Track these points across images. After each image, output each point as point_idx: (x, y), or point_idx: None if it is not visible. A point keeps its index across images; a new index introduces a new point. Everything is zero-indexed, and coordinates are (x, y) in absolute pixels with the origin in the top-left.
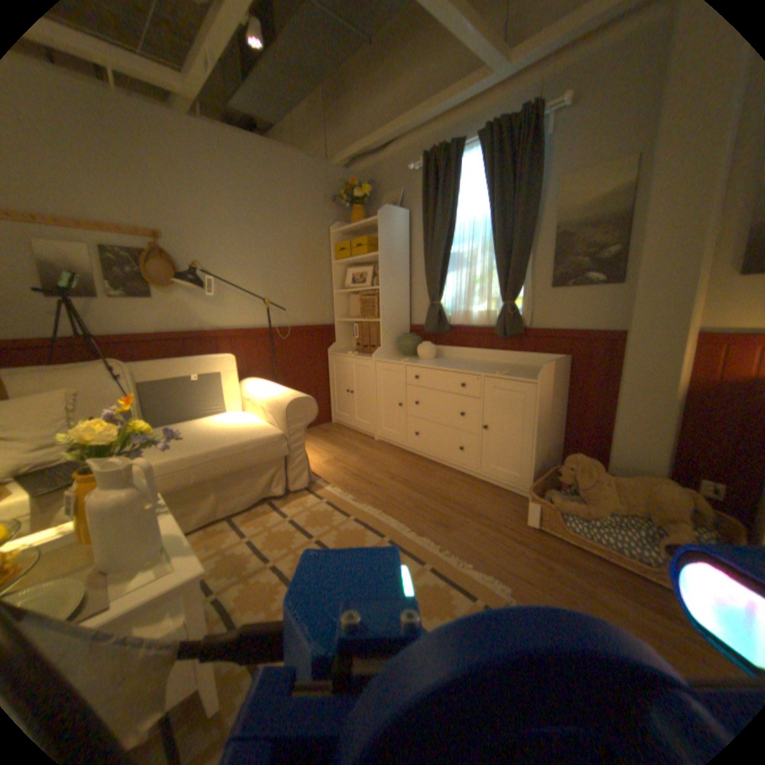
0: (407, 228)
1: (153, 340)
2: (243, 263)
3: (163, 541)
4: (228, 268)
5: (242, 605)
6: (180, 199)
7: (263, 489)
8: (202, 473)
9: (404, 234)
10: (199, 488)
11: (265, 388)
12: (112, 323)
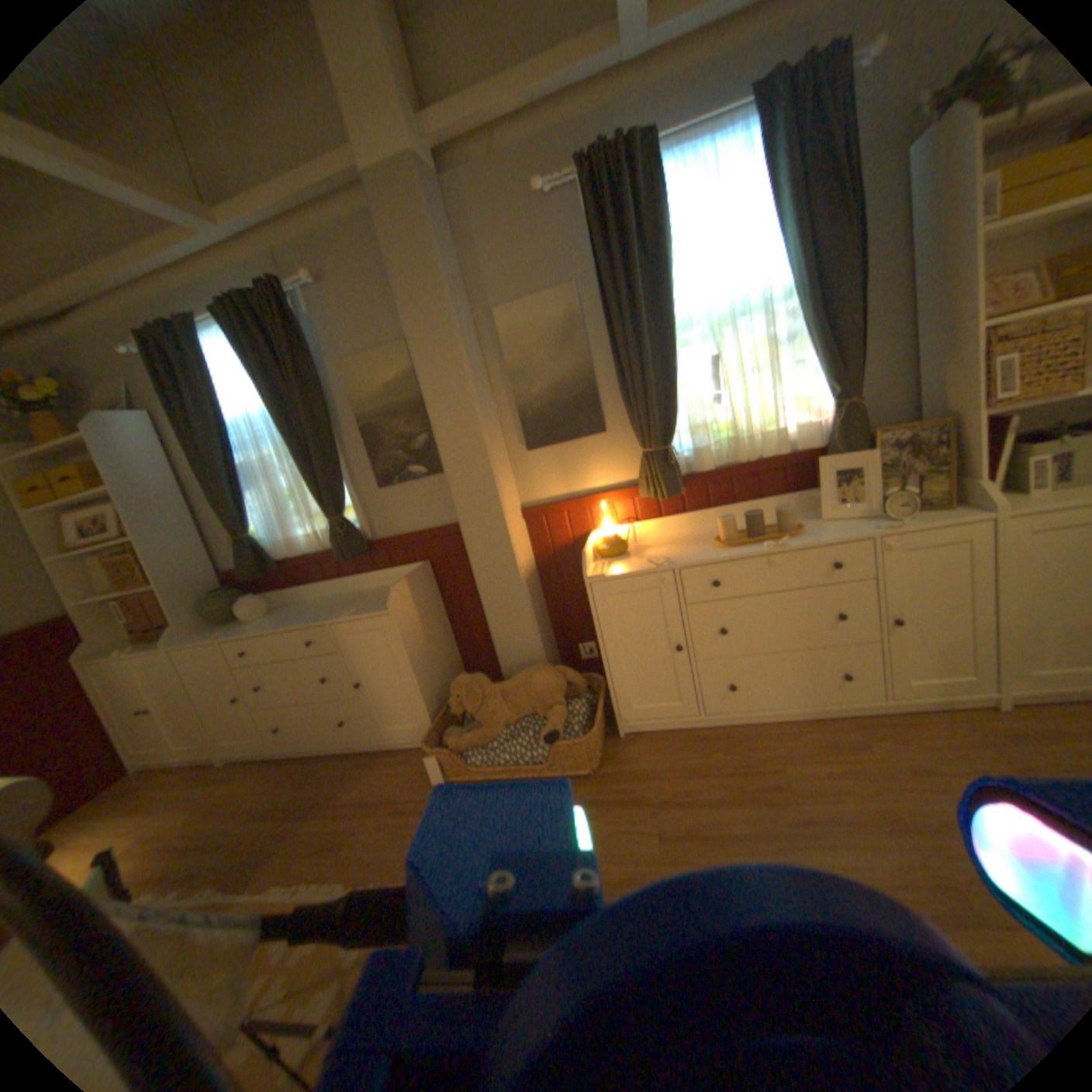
0: (154, 438)
1: None
2: None
3: None
4: None
5: None
6: None
7: None
8: None
9: (151, 447)
10: None
11: None
12: None
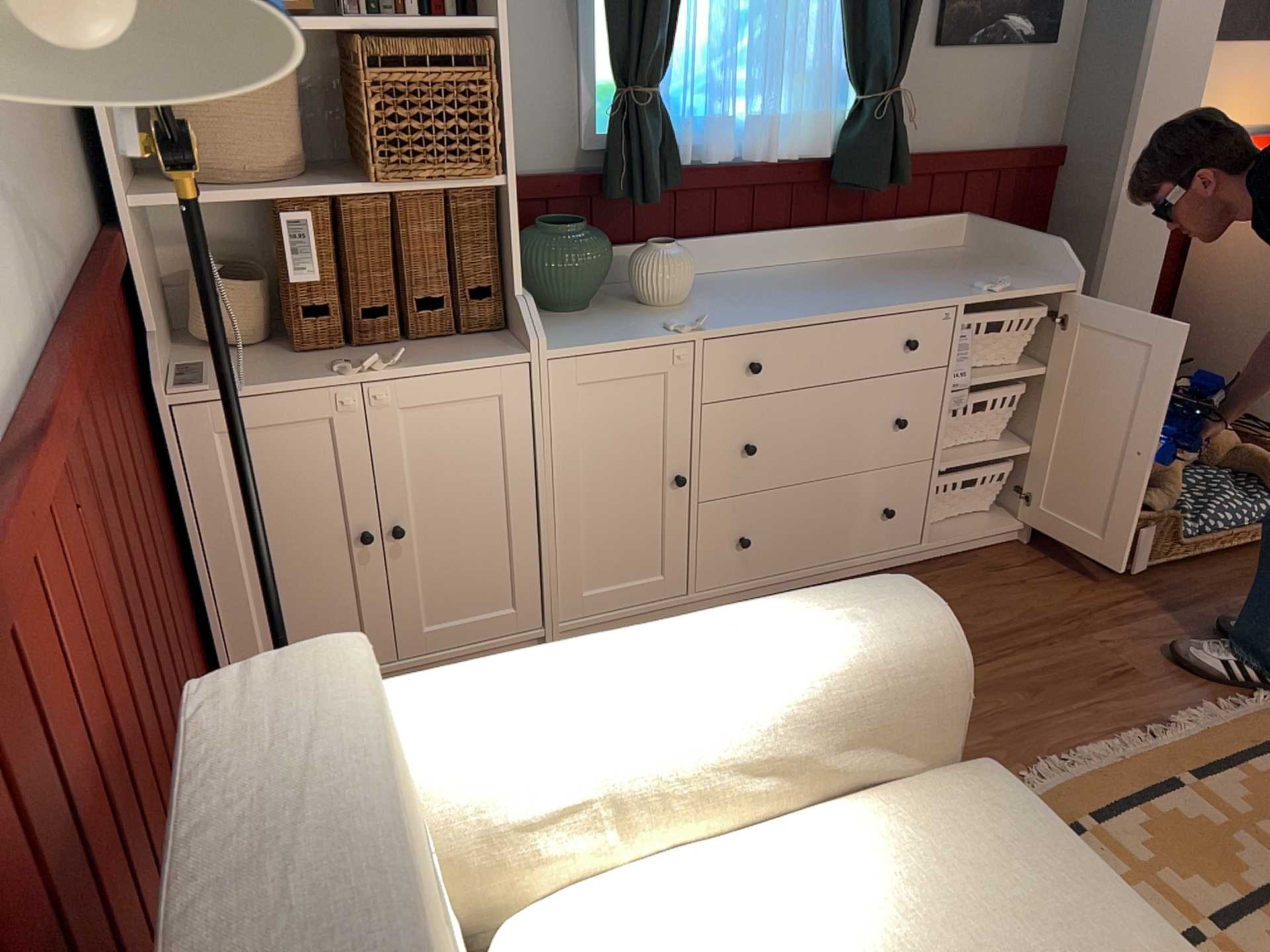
0: None
1: None
2: None
3: None
4: None
5: None
6: None
7: None
8: None
9: None
10: None
11: (657, 684)
12: None
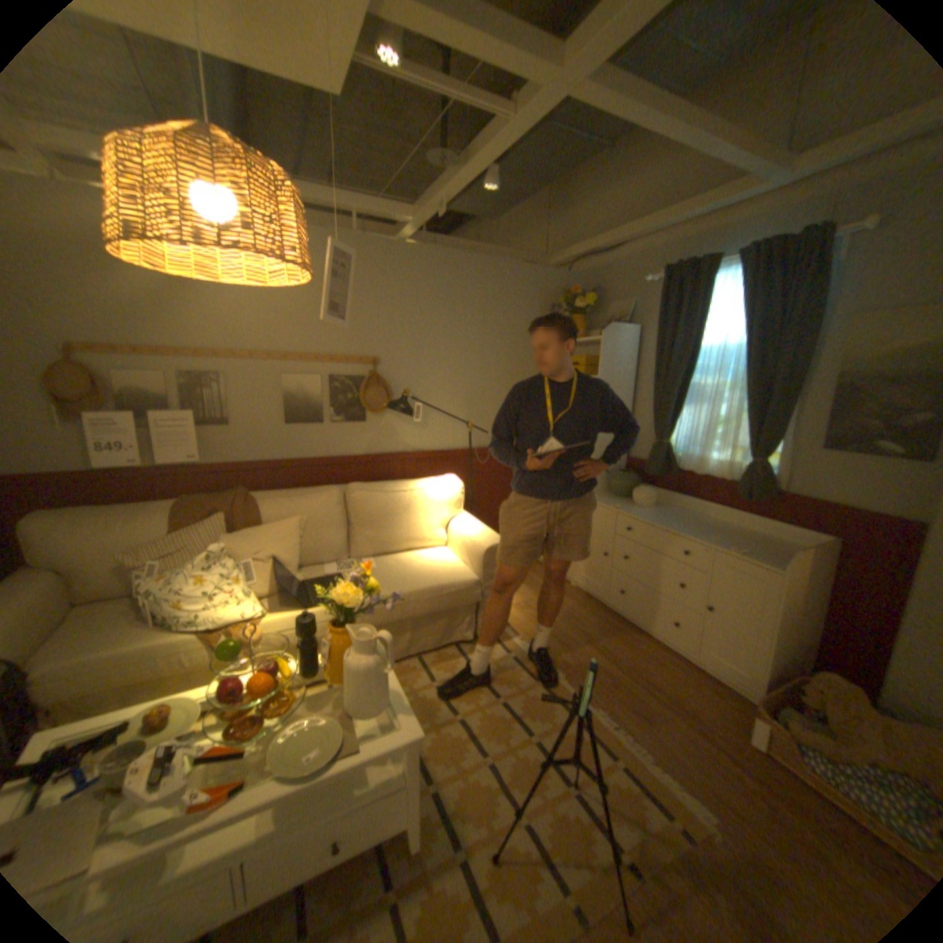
0: (635, 347)
1: (362, 463)
2: (449, 384)
3: (389, 696)
4: (434, 390)
5: (436, 756)
6: (398, 326)
7: (453, 633)
8: (403, 614)
9: (630, 354)
10: (399, 625)
11: (462, 524)
12: (332, 447)
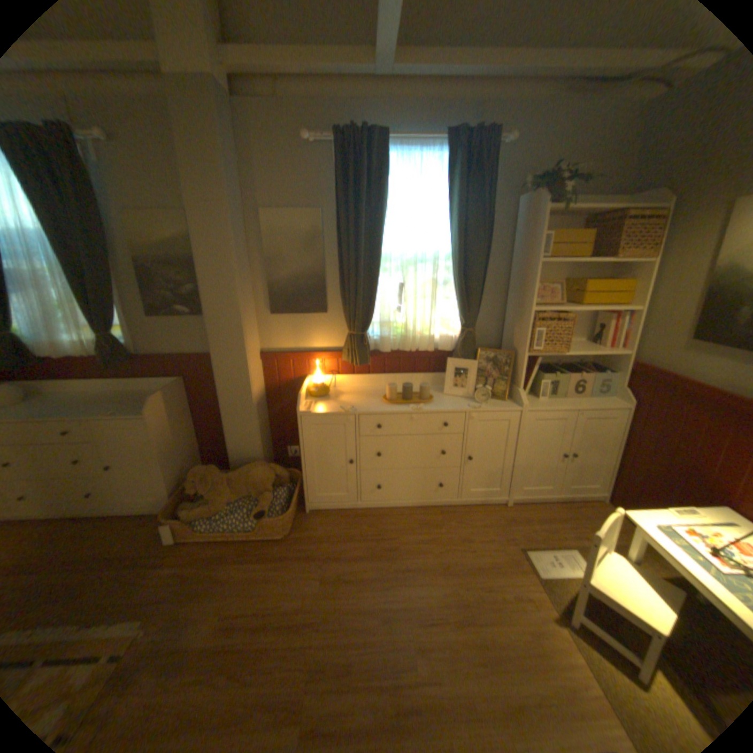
0: None
1: None
2: None
3: None
4: None
5: None
6: None
7: None
8: None
9: None
10: None
11: None
12: None
